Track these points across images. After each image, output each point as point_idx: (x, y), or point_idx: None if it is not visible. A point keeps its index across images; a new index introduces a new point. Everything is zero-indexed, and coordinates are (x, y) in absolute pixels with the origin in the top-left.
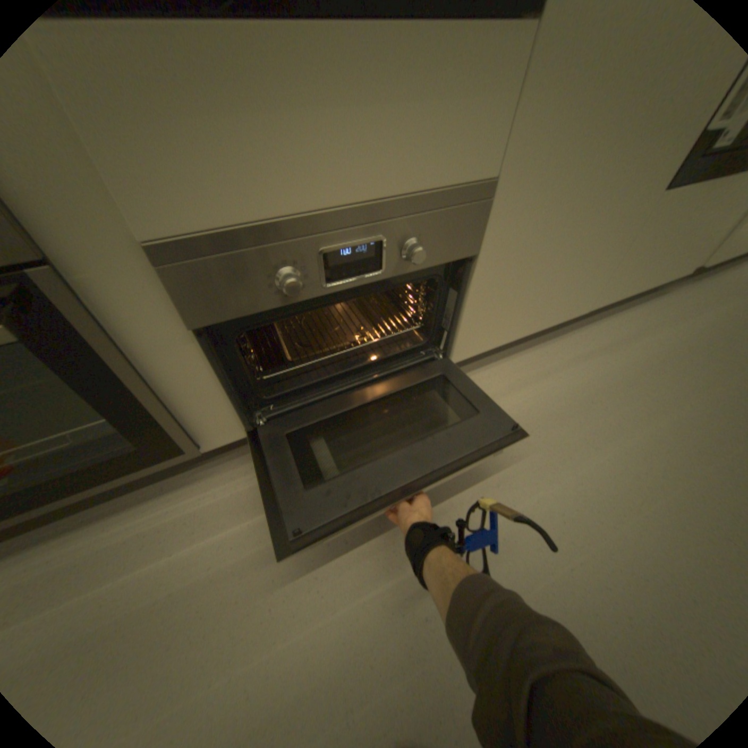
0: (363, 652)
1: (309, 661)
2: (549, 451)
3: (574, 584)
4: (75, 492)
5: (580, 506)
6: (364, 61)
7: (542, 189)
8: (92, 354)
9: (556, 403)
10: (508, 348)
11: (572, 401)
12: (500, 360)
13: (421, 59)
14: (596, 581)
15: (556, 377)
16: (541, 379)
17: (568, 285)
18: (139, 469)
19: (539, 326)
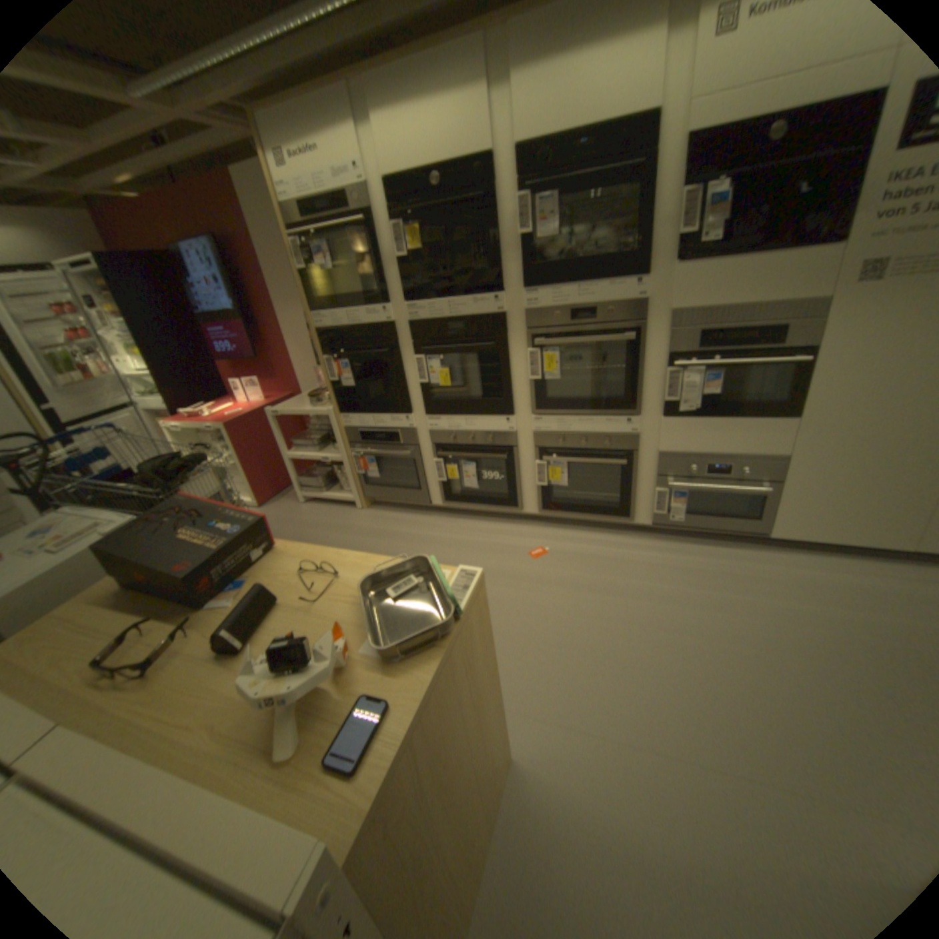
0: (670, 598)
1: (650, 590)
2: (813, 597)
3: (780, 630)
4: (593, 516)
5: (811, 617)
6: (732, 425)
7: (821, 464)
8: (631, 474)
9: (842, 585)
10: (831, 553)
11: (855, 589)
12: (818, 556)
13: (751, 425)
14: (794, 635)
15: (856, 577)
16: (842, 573)
17: (871, 520)
18: (613, 518)
19: (852, 542)
